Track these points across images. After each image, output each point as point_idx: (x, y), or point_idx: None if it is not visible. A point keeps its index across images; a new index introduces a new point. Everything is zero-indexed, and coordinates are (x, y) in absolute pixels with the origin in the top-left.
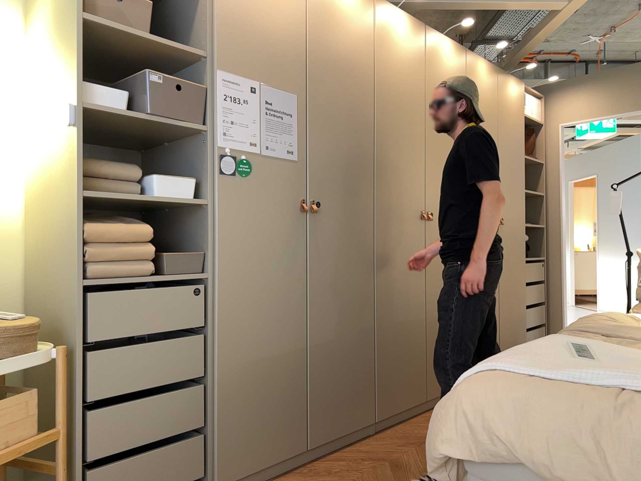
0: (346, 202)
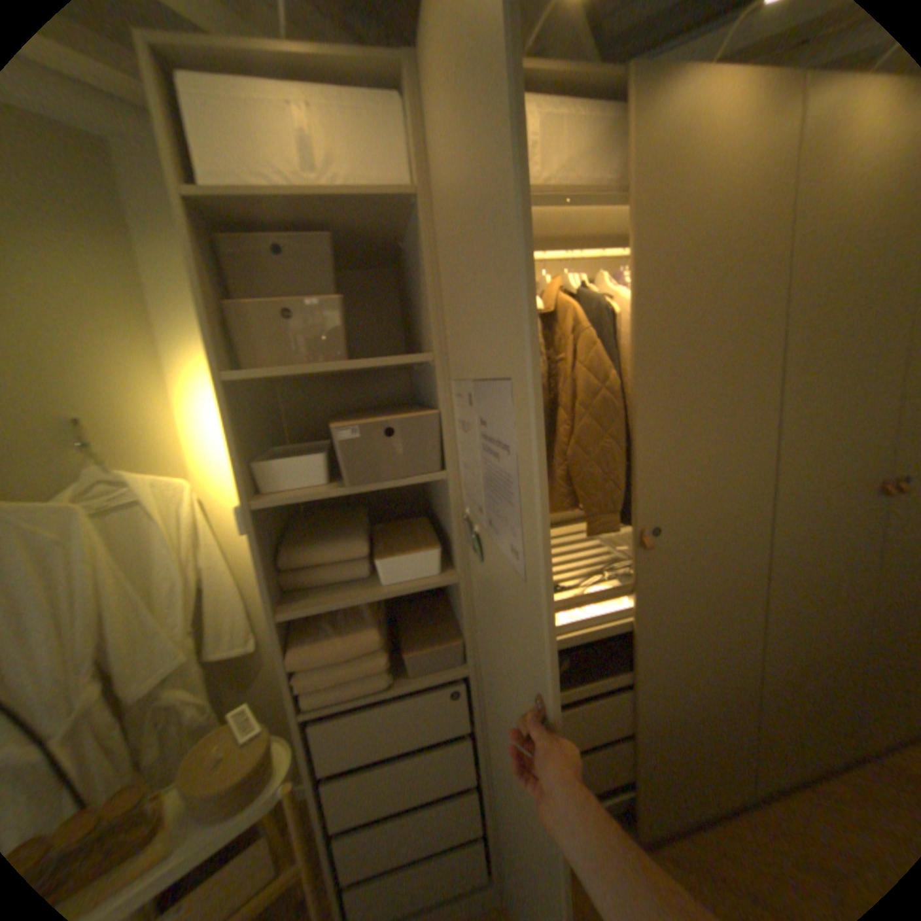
0: (712, 515)
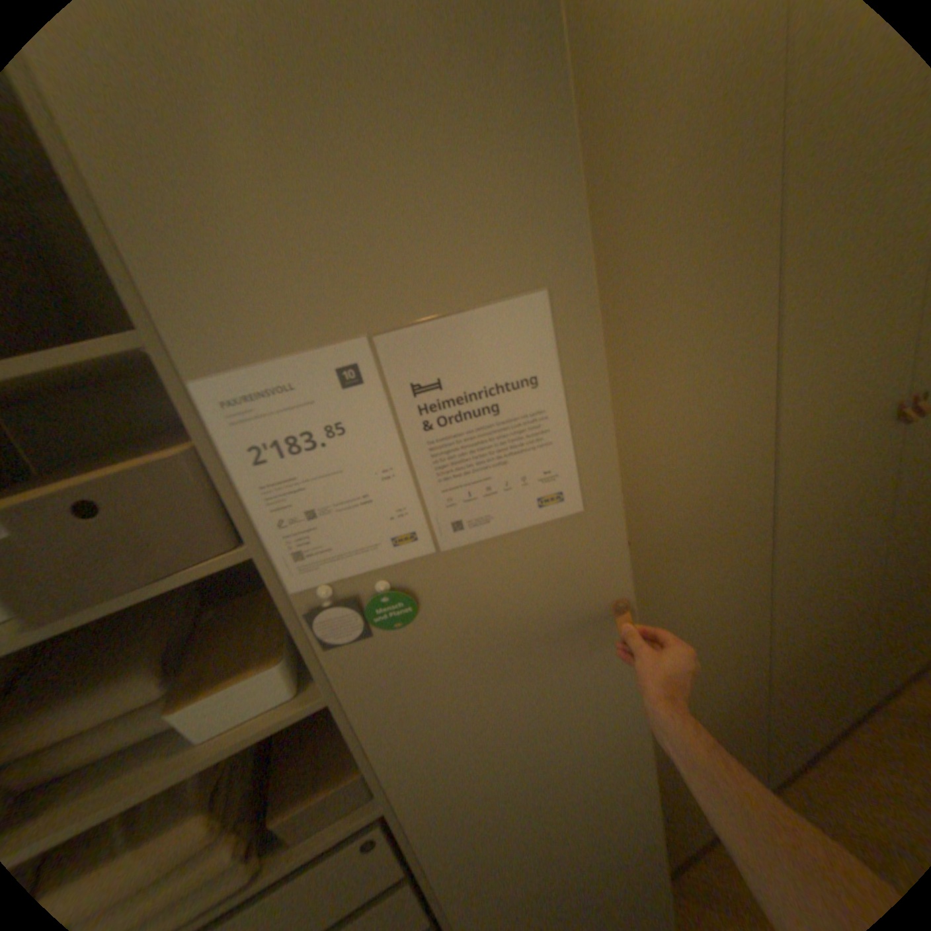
0: (698, 501)
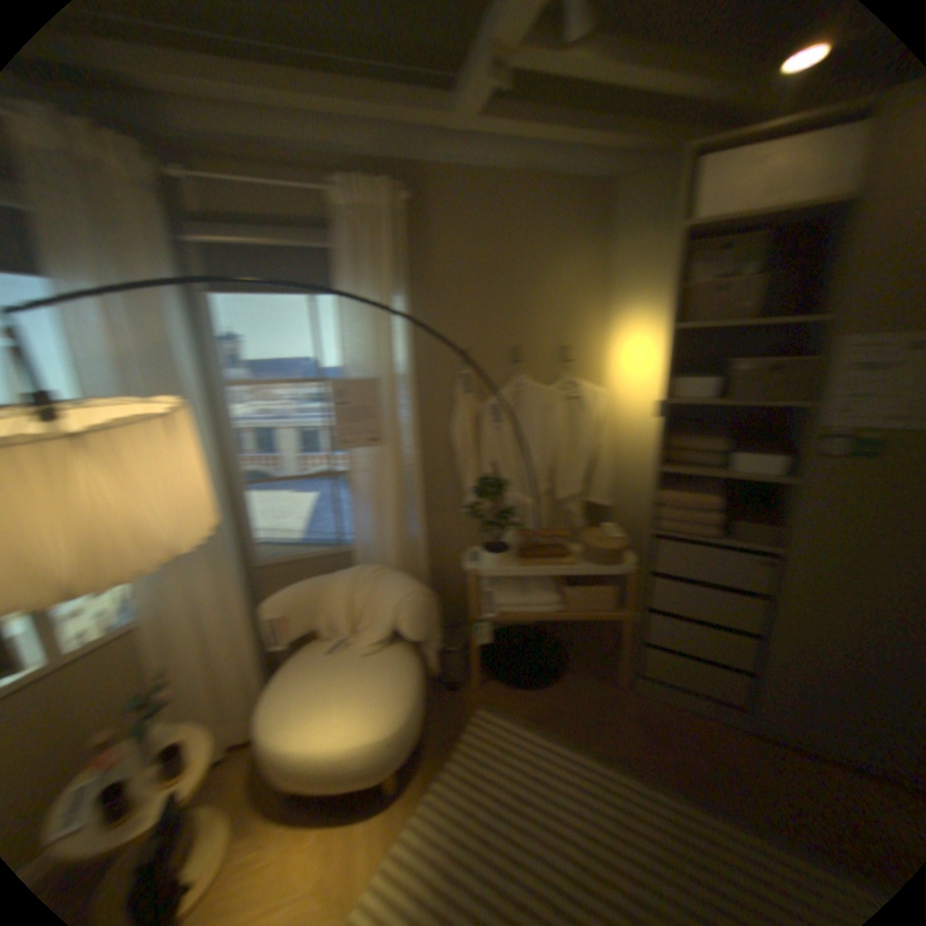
0: None
